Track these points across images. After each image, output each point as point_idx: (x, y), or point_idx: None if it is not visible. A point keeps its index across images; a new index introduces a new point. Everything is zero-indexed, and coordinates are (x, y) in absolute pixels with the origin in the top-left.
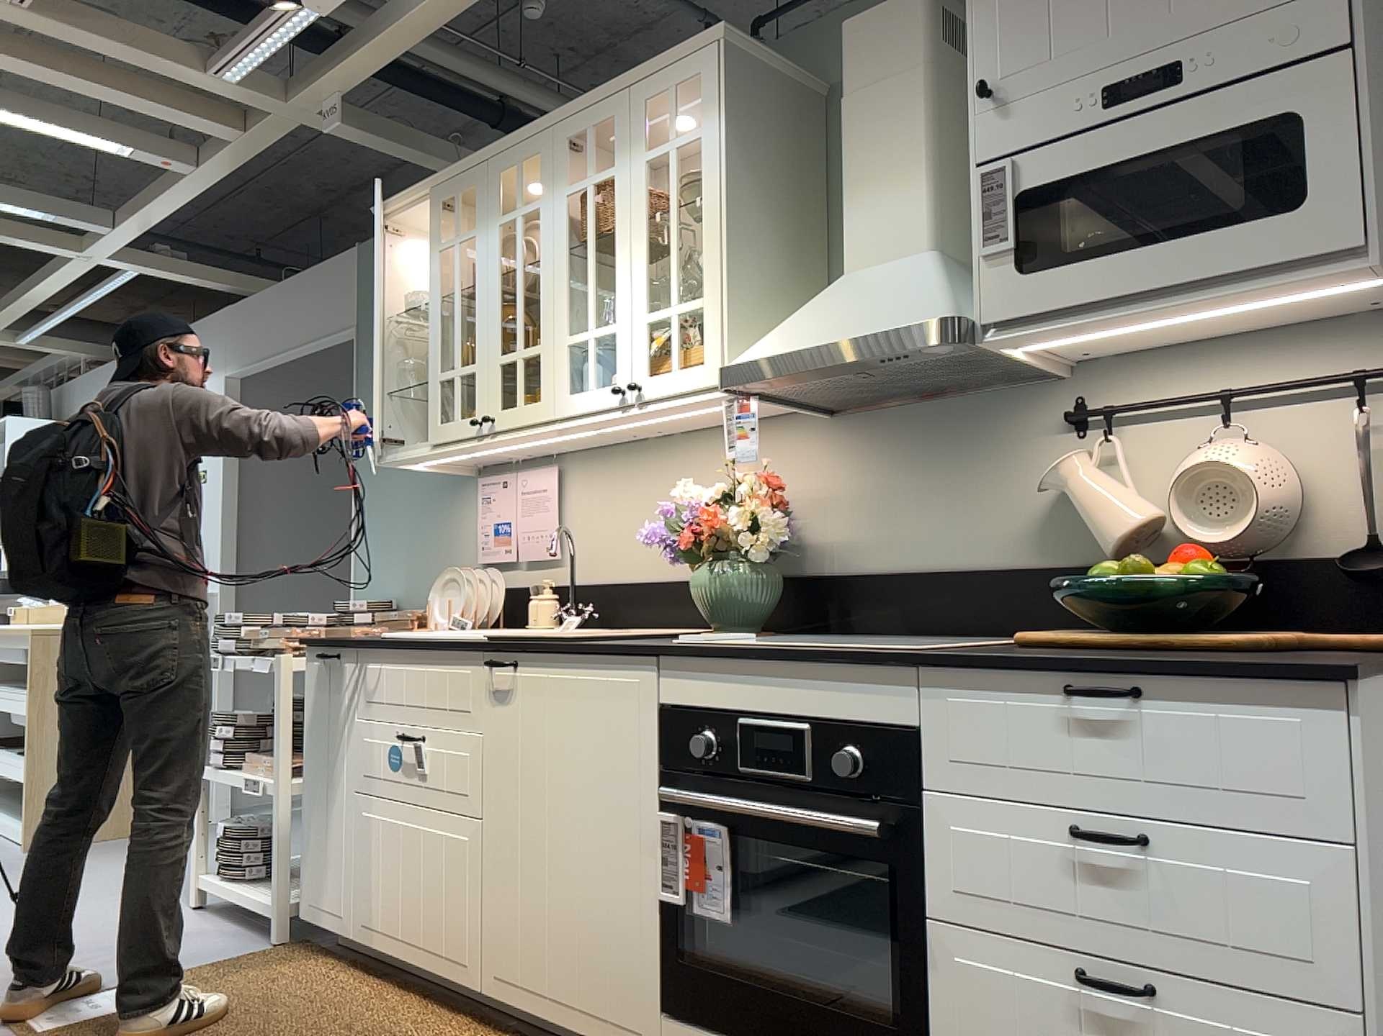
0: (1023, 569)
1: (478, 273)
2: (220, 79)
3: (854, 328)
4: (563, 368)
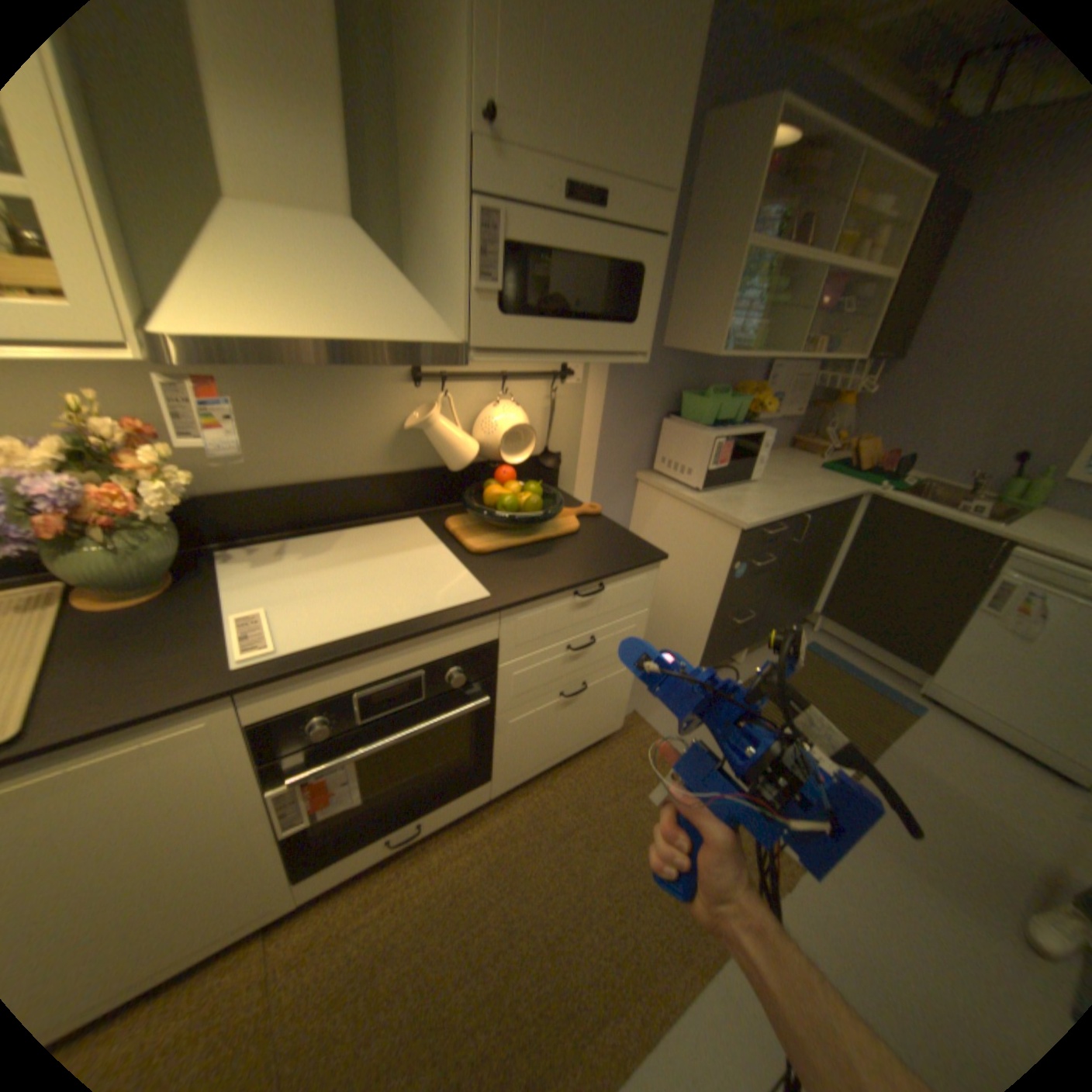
0: (382, 474)
1: None
2: None
3: (356, 320)
4: None
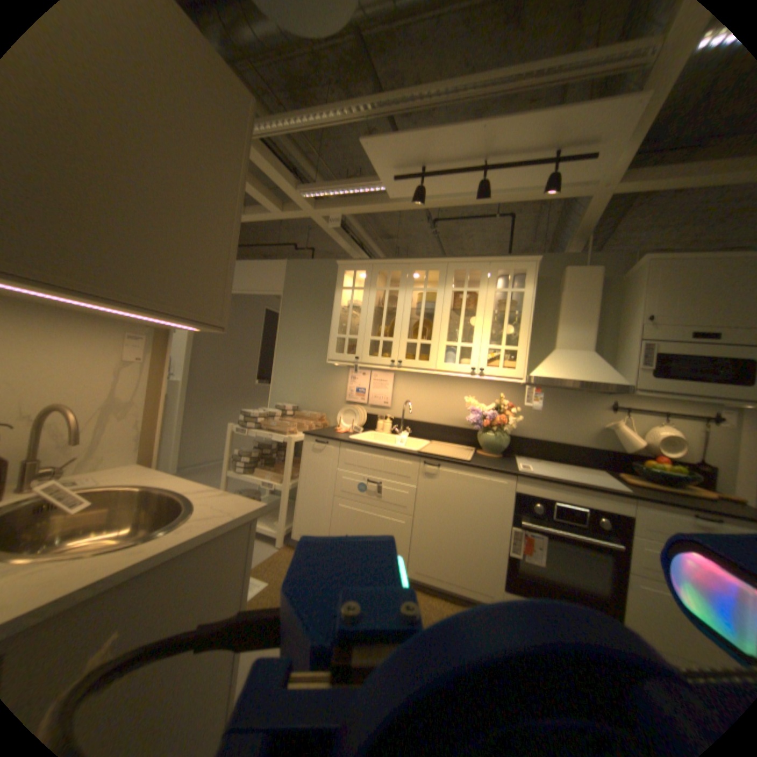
0: (589, 448)
1: (398, 304)
2: (299, 192)
3: (588, 376)
4: (442, 353)
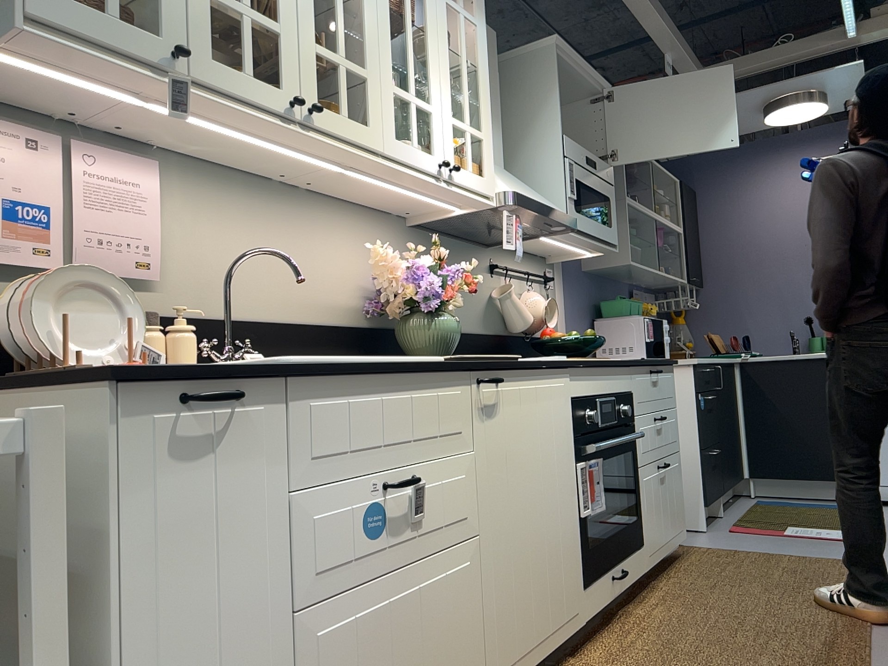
0: (484, 334)
1: None
2: None
3: (546, 203)
4: (391, 112)
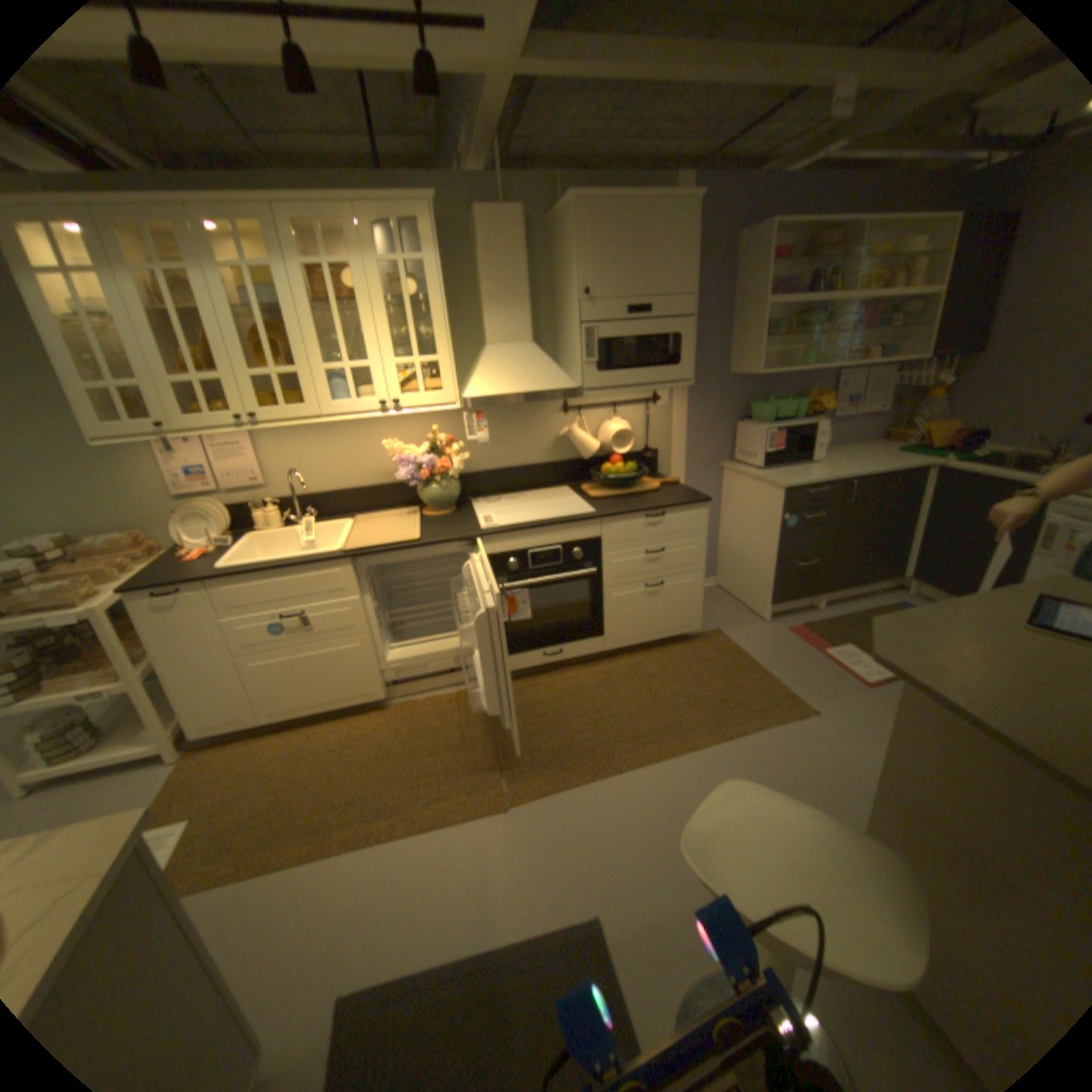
0: (548, 465)
1: (201, 303)
2: None
3: (533, 387)
4: (325, 387)
